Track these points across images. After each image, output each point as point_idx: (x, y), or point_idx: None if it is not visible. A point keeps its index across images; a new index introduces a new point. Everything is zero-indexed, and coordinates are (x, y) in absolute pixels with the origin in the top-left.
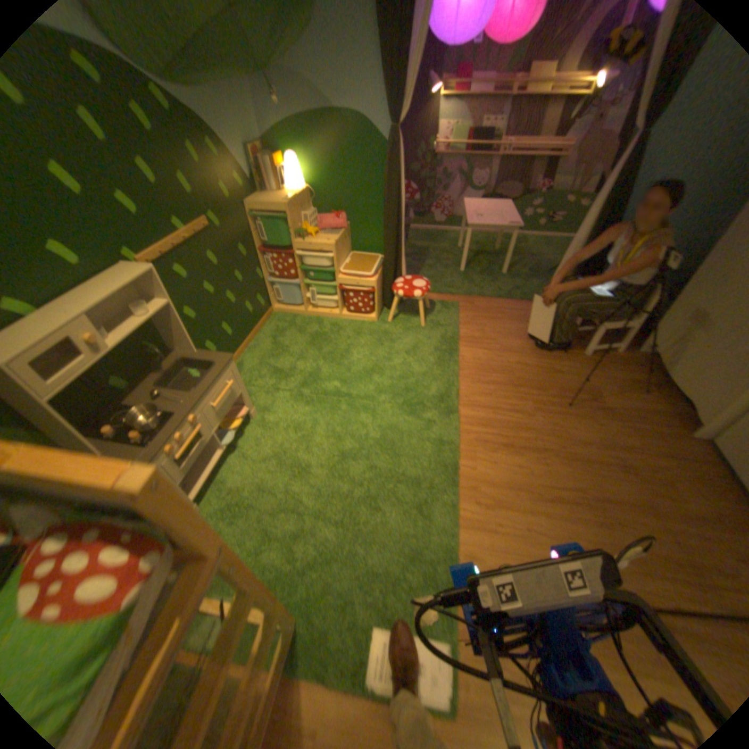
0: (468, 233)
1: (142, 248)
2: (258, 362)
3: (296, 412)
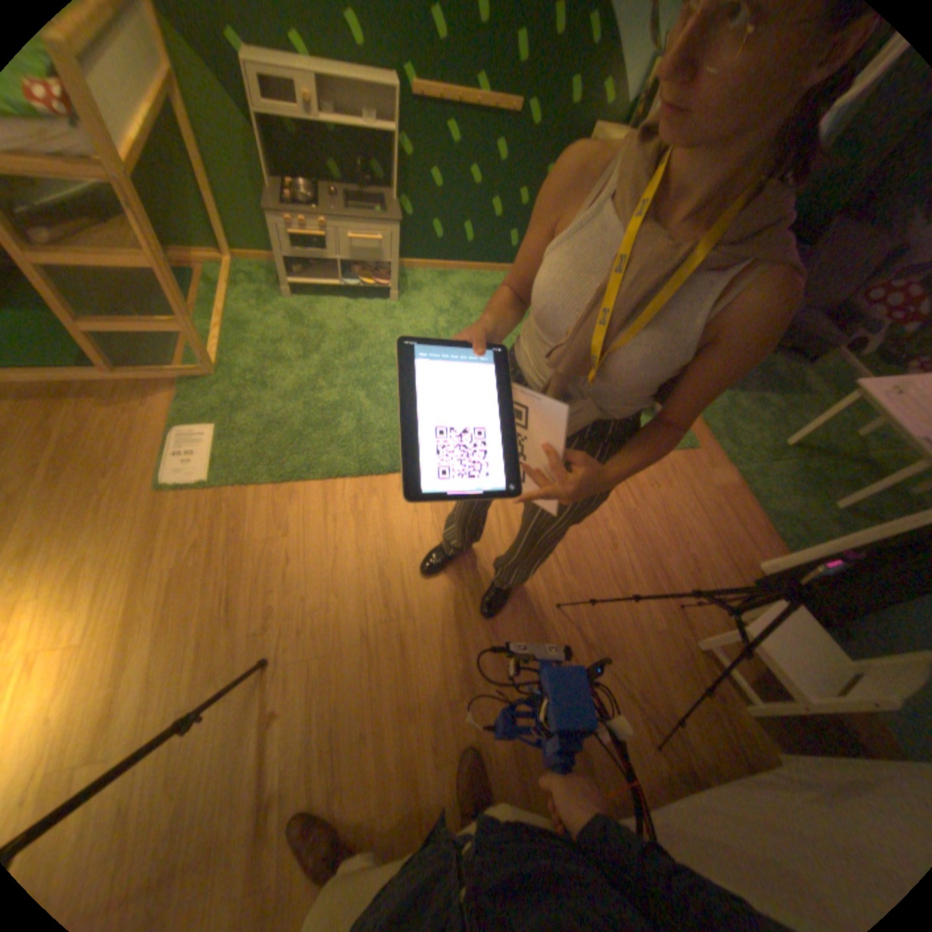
0: (849, 401)
1: (427, 82)
2: (463, 287)
3: (411, 330)
